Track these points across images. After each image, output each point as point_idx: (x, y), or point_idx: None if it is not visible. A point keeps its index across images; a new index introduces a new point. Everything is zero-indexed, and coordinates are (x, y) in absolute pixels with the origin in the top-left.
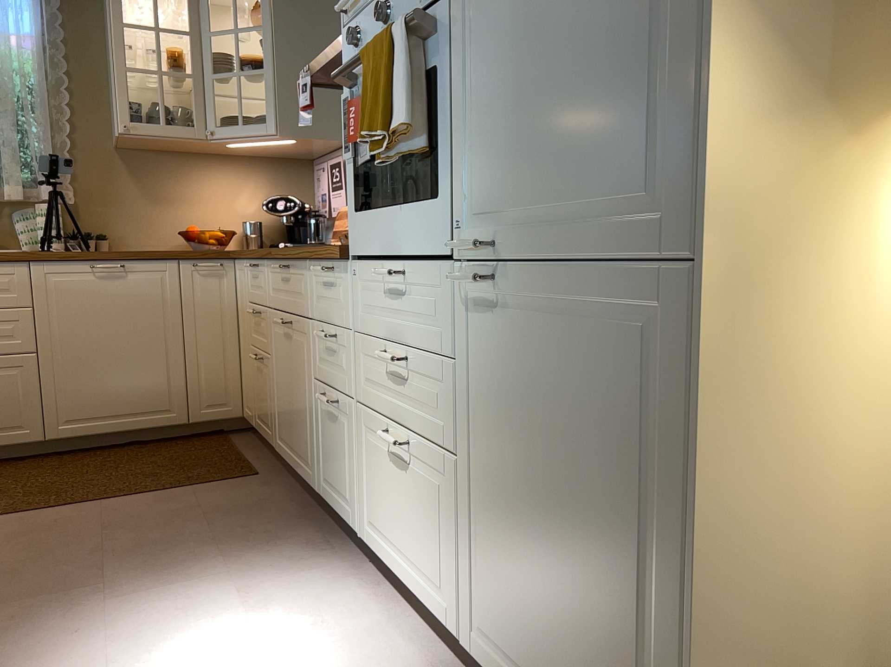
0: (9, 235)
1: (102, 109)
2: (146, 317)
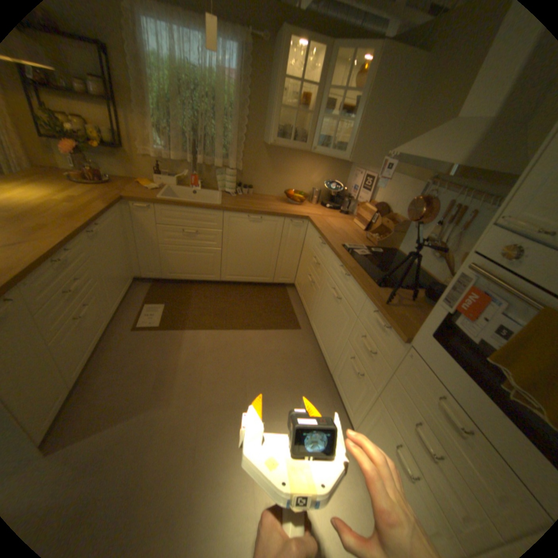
0: (213, 180)
1: (262, 119)
2: (265, 241)
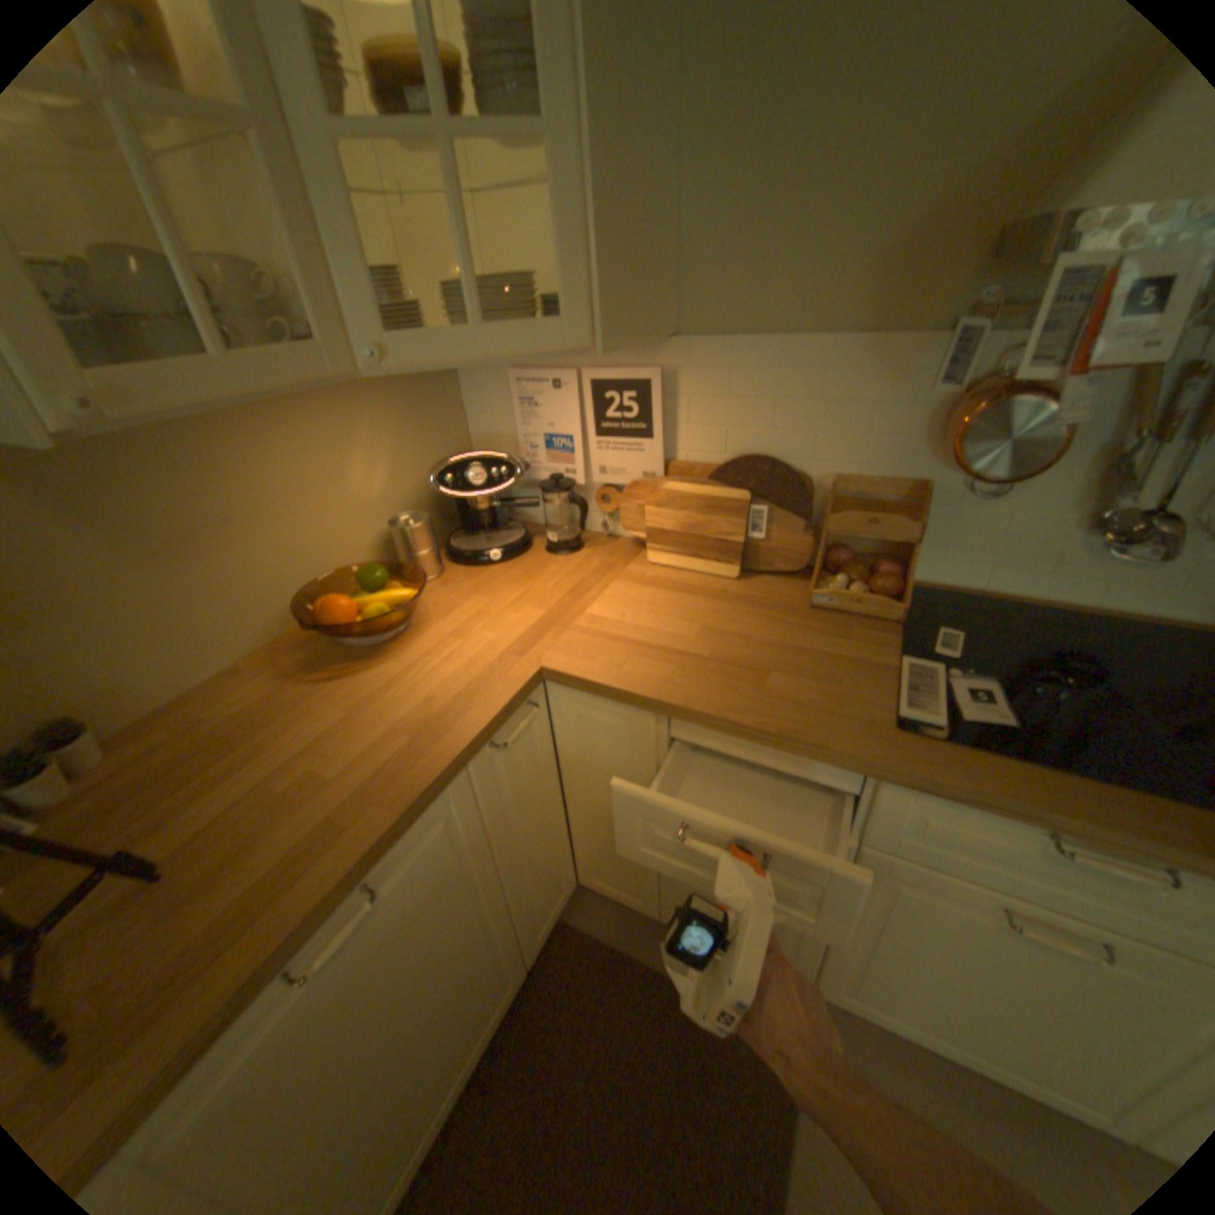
0: None
1: None
2: (441, 922)
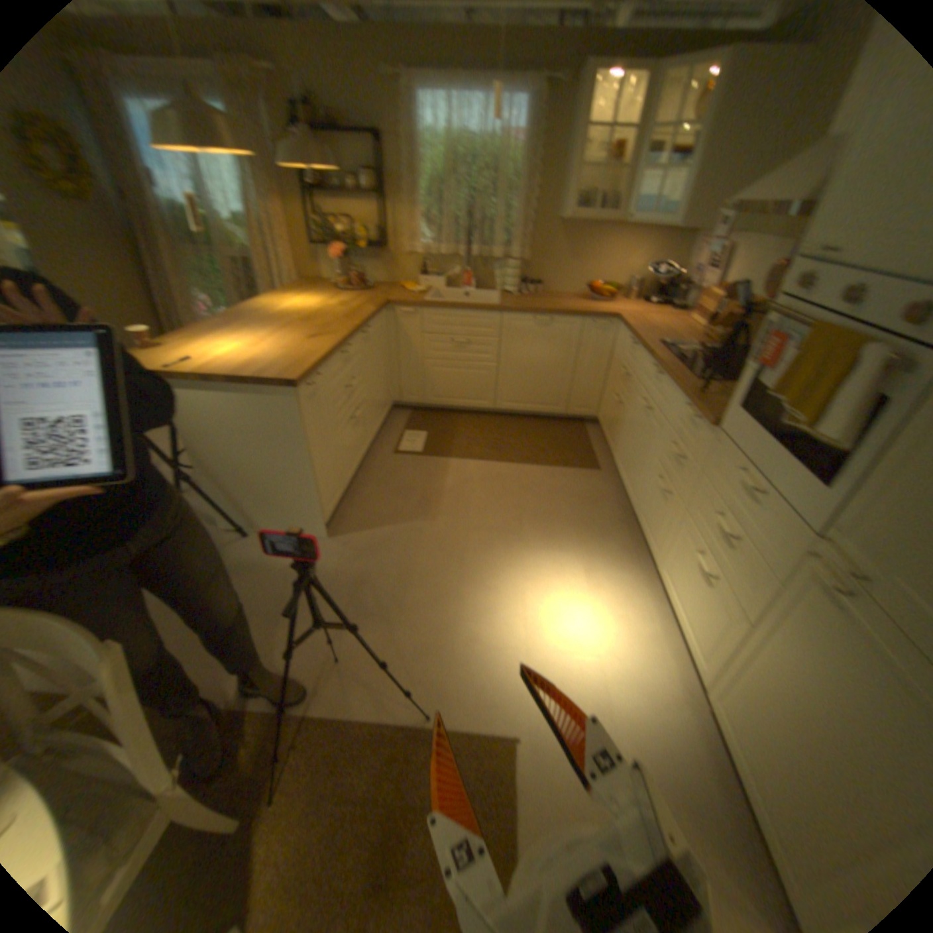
0: (491, 278)
1: (559, 188)
2: (557, 353)
